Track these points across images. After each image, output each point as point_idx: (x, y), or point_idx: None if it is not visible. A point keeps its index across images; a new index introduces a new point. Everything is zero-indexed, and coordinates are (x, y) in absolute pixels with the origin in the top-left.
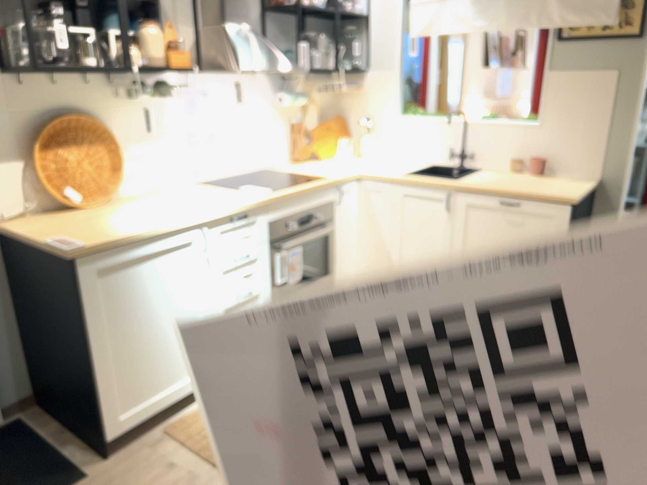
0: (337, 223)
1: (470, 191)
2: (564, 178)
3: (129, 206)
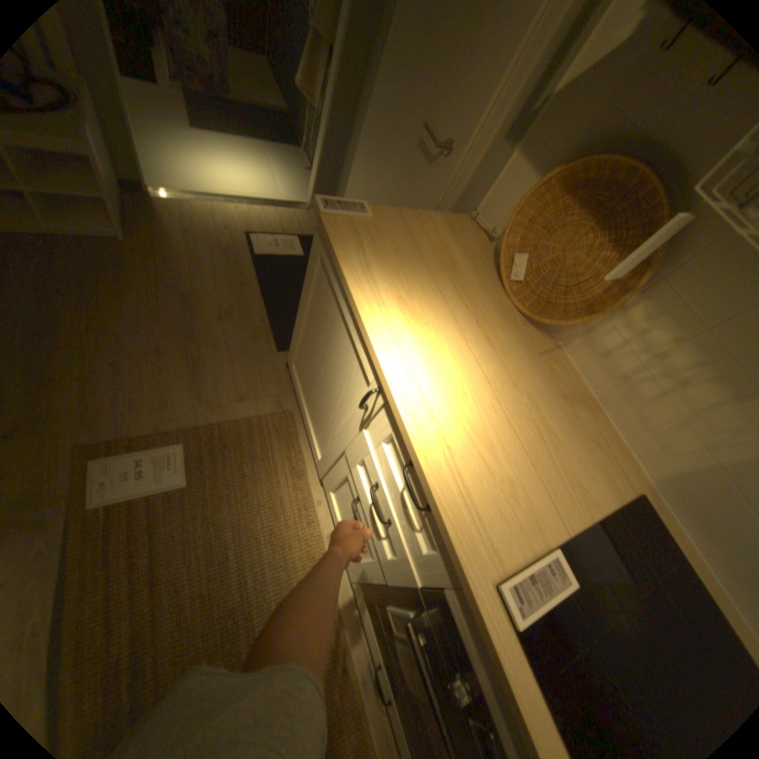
0: None
1: None
2: None
3: (503, 331)
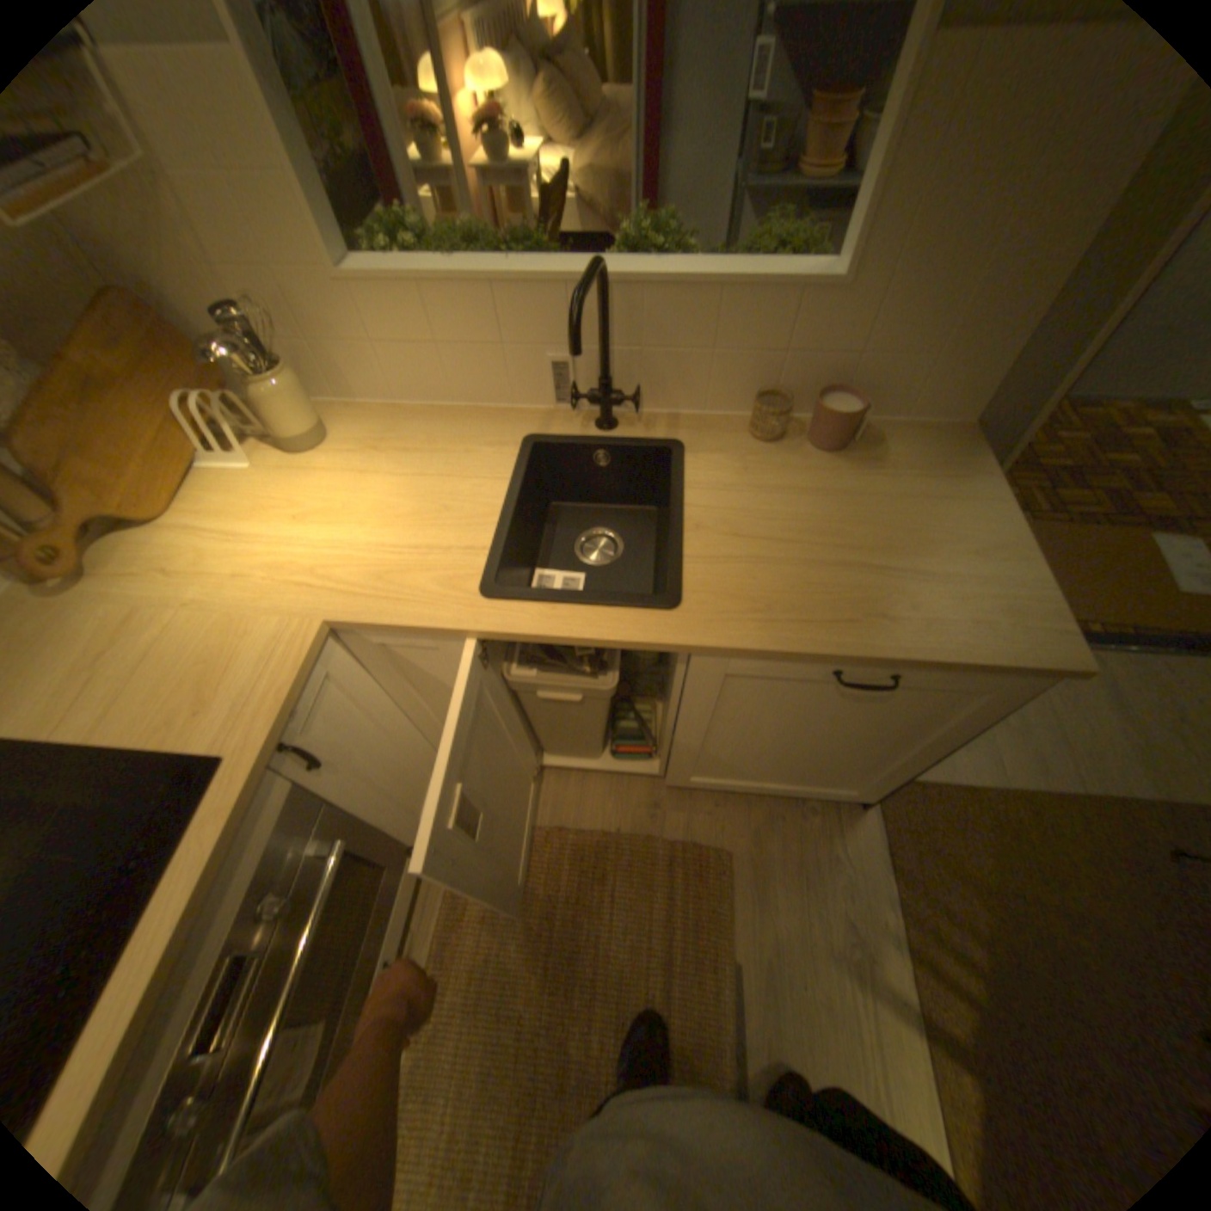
0: (332, 795)
1: (737, 656)
2: (899, 456)
3: None
